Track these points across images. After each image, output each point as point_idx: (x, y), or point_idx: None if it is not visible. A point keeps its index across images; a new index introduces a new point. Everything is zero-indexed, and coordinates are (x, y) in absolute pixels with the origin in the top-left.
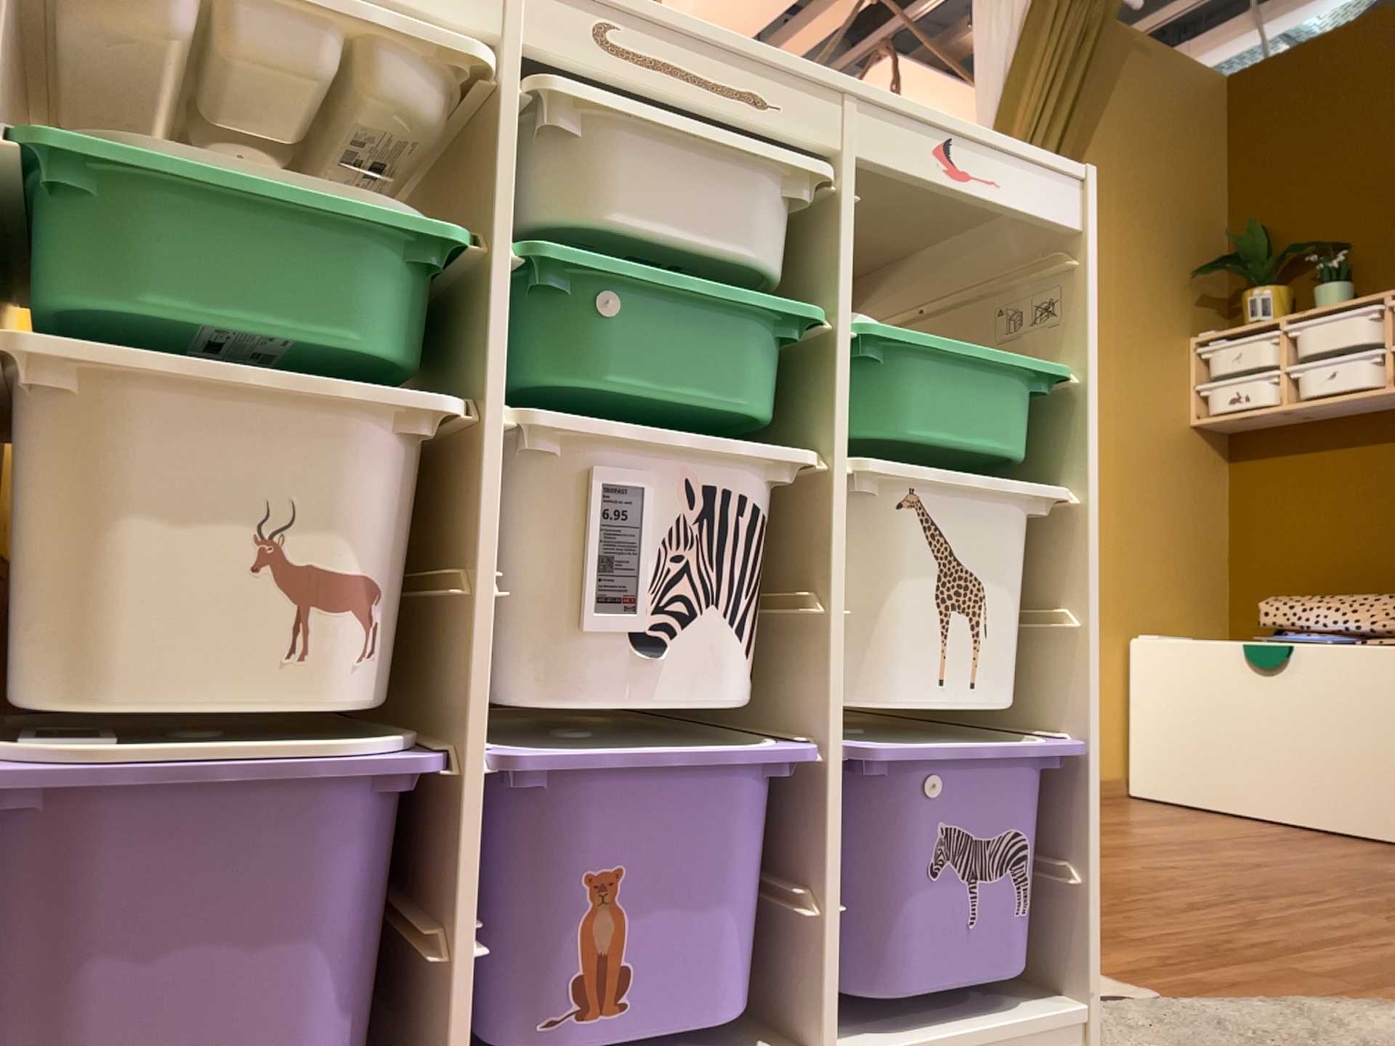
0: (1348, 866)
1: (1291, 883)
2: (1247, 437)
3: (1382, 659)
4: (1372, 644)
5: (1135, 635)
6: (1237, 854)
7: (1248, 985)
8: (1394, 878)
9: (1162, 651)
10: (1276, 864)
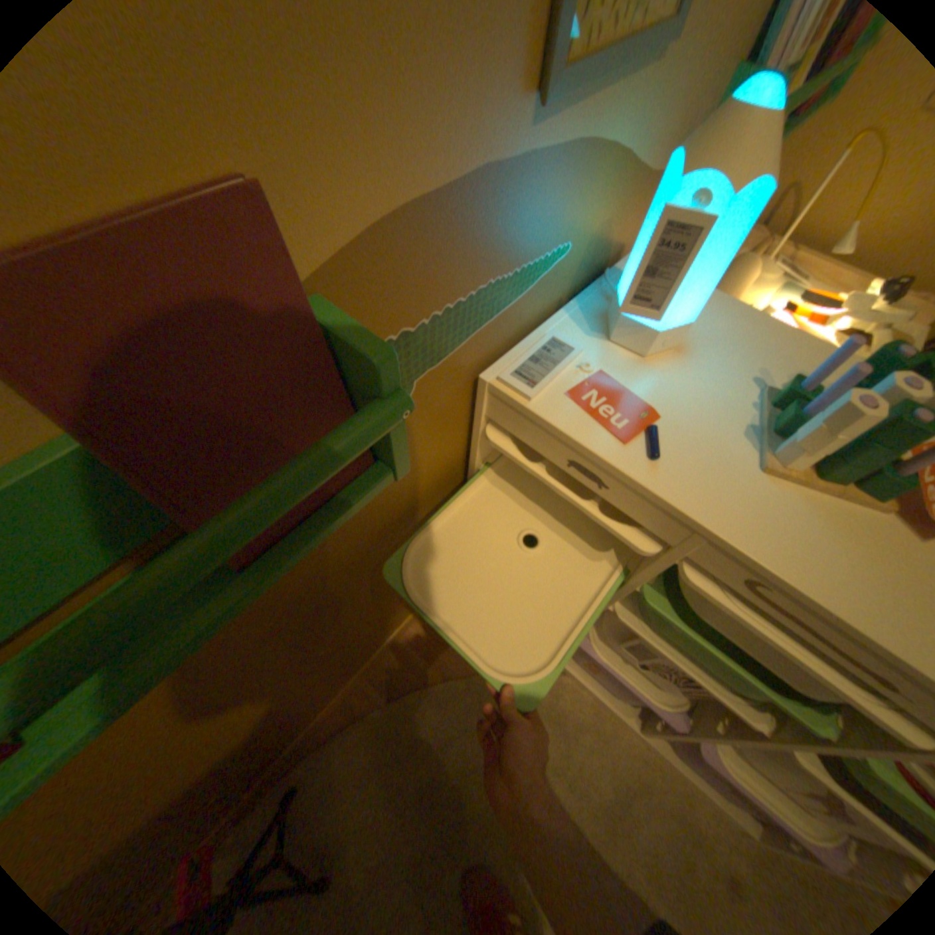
0: None
1: None
2: None
3: None
4: None
5: None
6: None
7: None
8: None
9: None
10: None
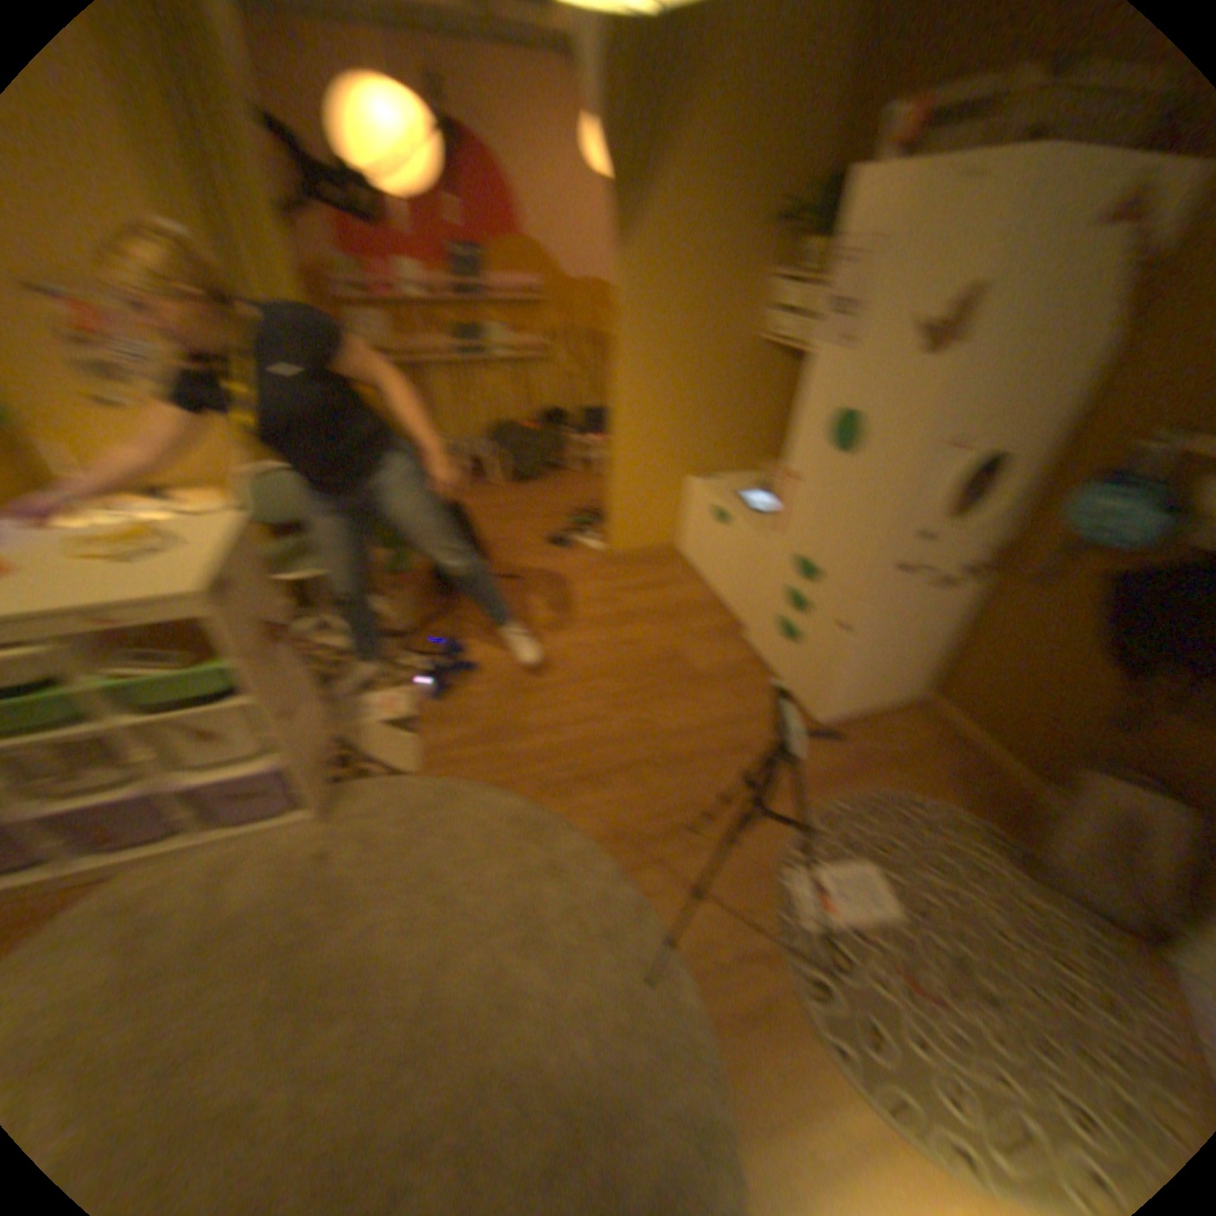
0: (668, 653)
1: (609, 672)
2: (801, 346)
3: (751, 545)
4: (755, 533)
5: (691, 478)
6: (631, 636)
7: (456, 771)
8: (673, 667)
9: (692, 495)
10: (635, 649)
